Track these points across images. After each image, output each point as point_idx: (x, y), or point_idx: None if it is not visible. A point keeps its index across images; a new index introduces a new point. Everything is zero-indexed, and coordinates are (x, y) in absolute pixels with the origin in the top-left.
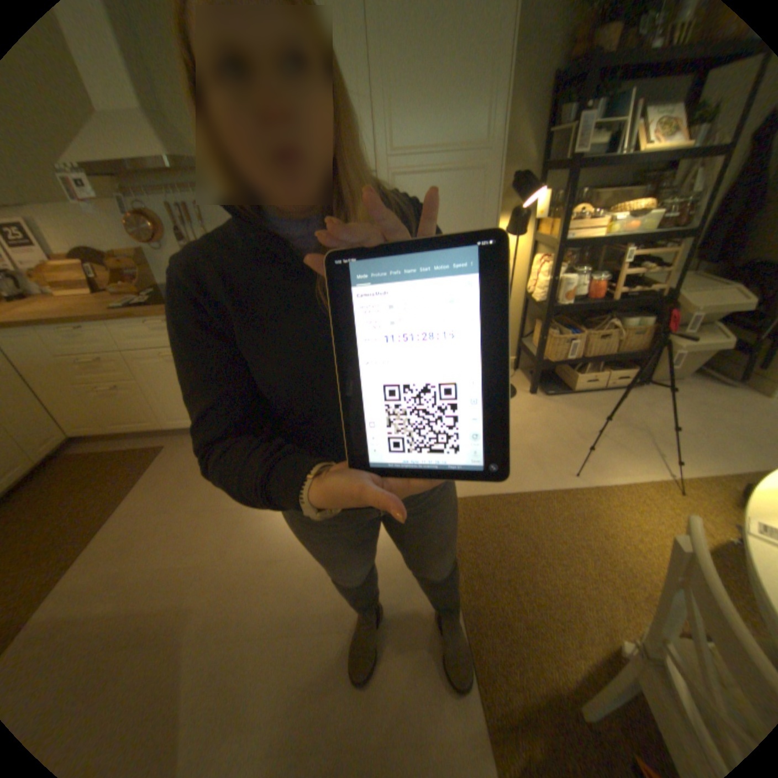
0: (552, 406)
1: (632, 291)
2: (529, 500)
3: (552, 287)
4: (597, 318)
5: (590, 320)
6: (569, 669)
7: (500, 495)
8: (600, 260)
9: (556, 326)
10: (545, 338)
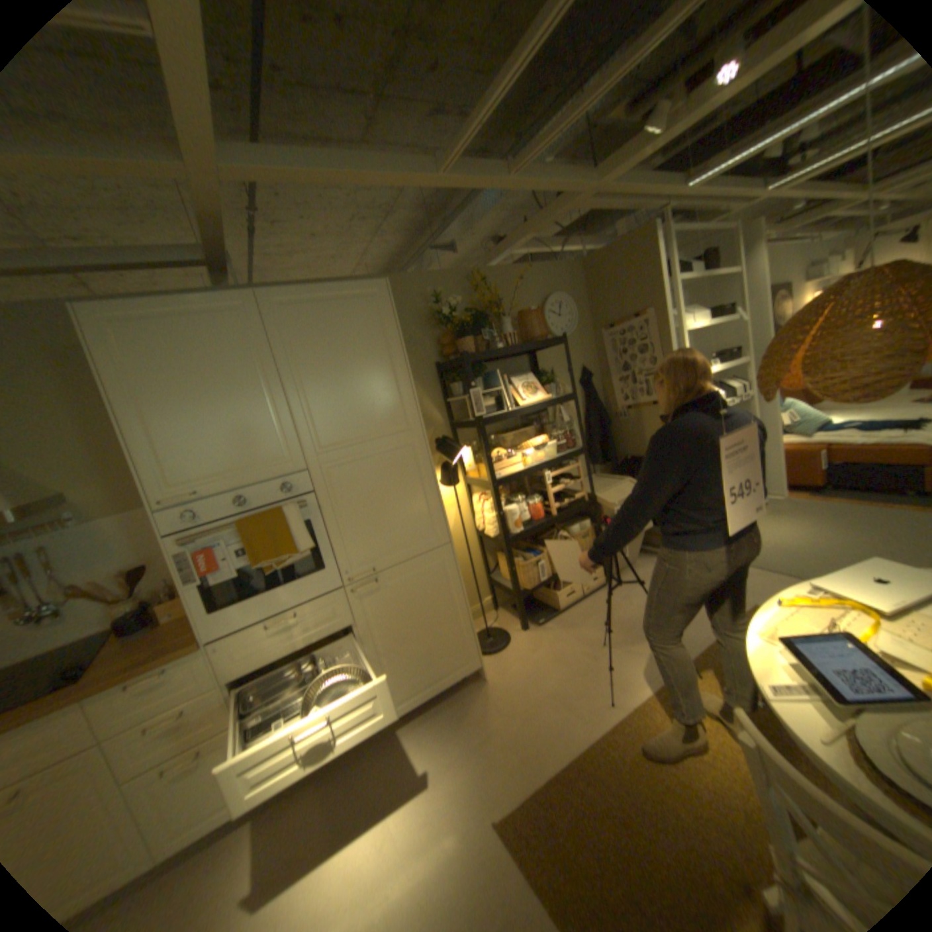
0: (550, 637)
1: (561, 503)
2: (585, 764)
3: (500, 521)
4: (546, 534)
5: (541, 538)
6: None
7: (555, 776)
8: (525, 485)
9: (517, 554)
10: (513, 569)
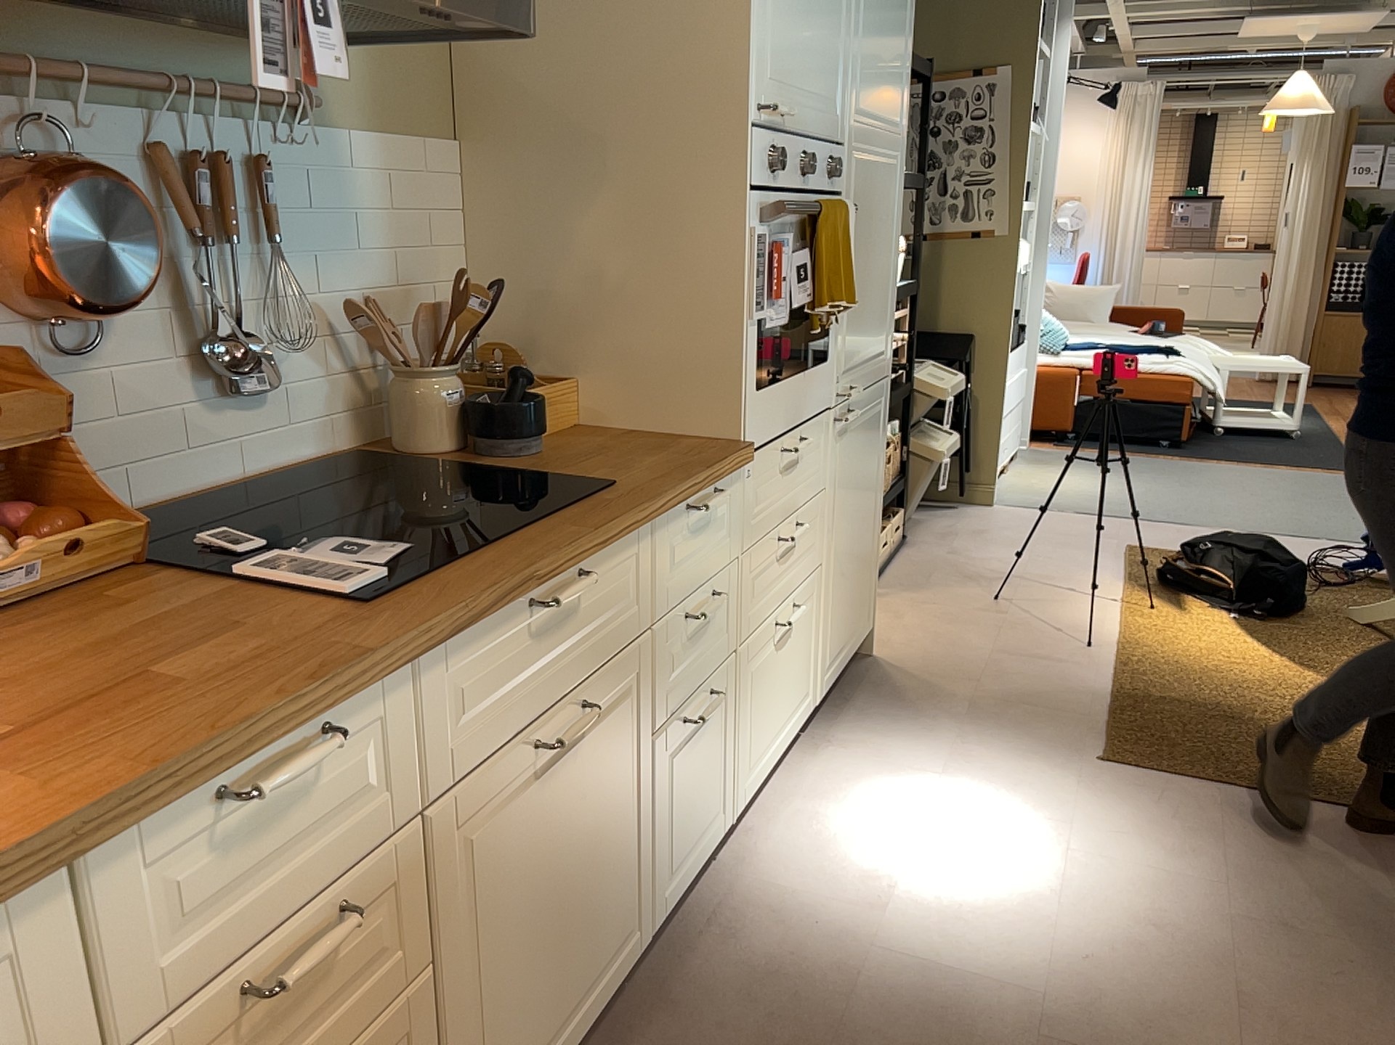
0: (900, 599)
1: None
2: (1126, 690)
3: None
4: None
5: None
6: None
7: (1106, 707)
8: None
9: None
10: None
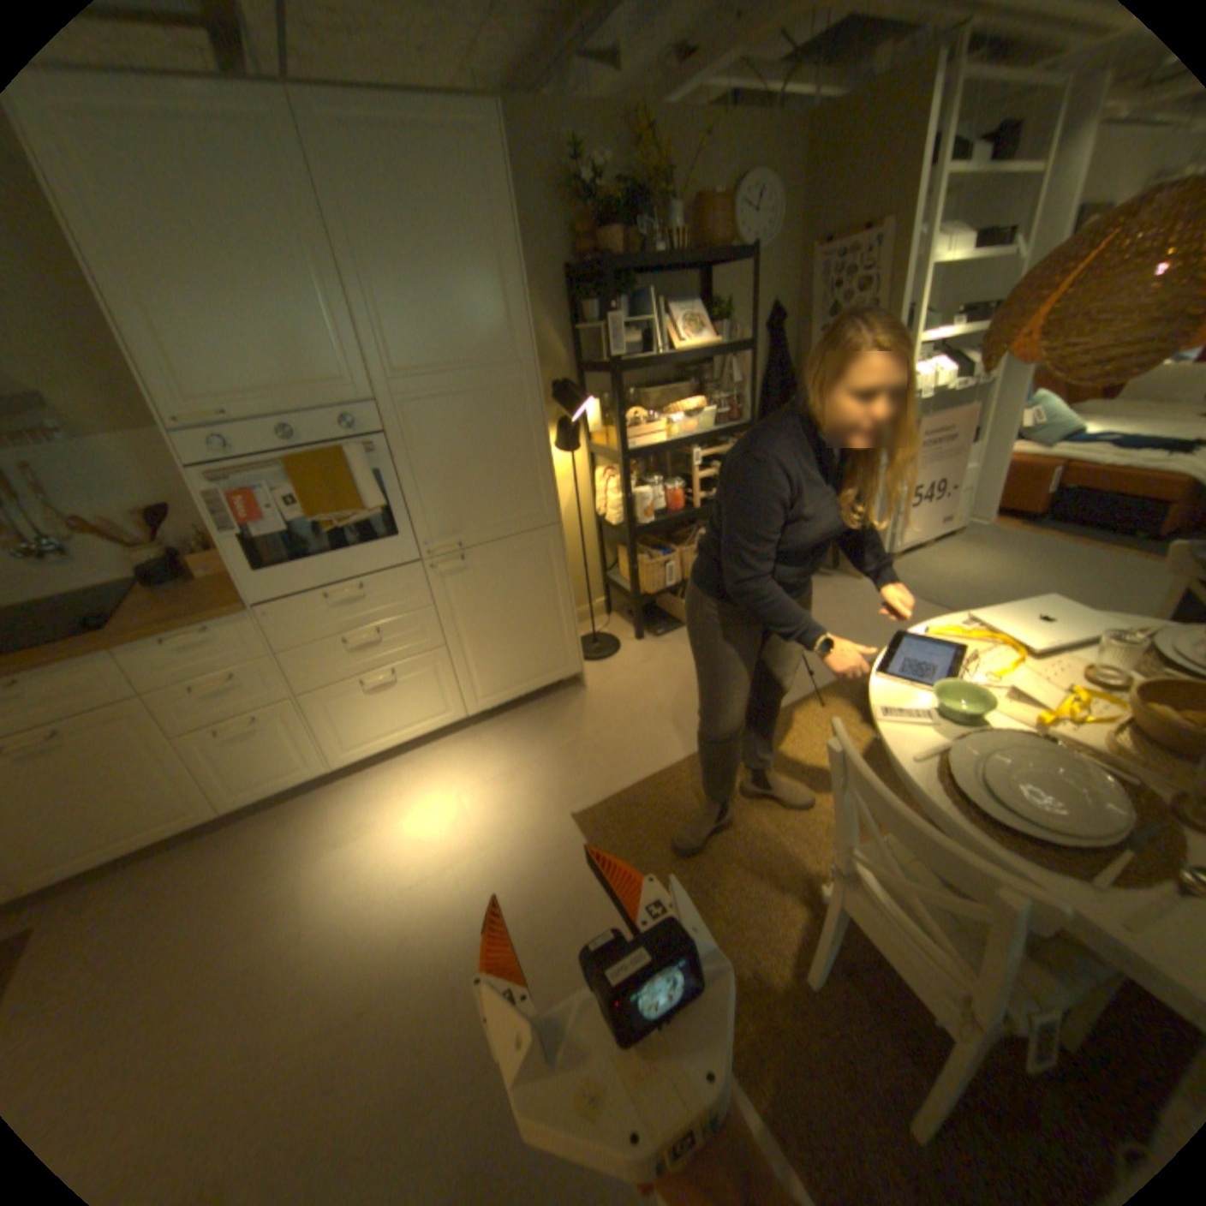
0: (666, 649)
1: (709, 494)
2: (678, 772)
3: (626, 506)
4: (683, 531)
5: (676, 535)
6: (781, 946)
7: (644, 780)
8: (666, 464)
9: (643, 550)
10: (634, 568)
